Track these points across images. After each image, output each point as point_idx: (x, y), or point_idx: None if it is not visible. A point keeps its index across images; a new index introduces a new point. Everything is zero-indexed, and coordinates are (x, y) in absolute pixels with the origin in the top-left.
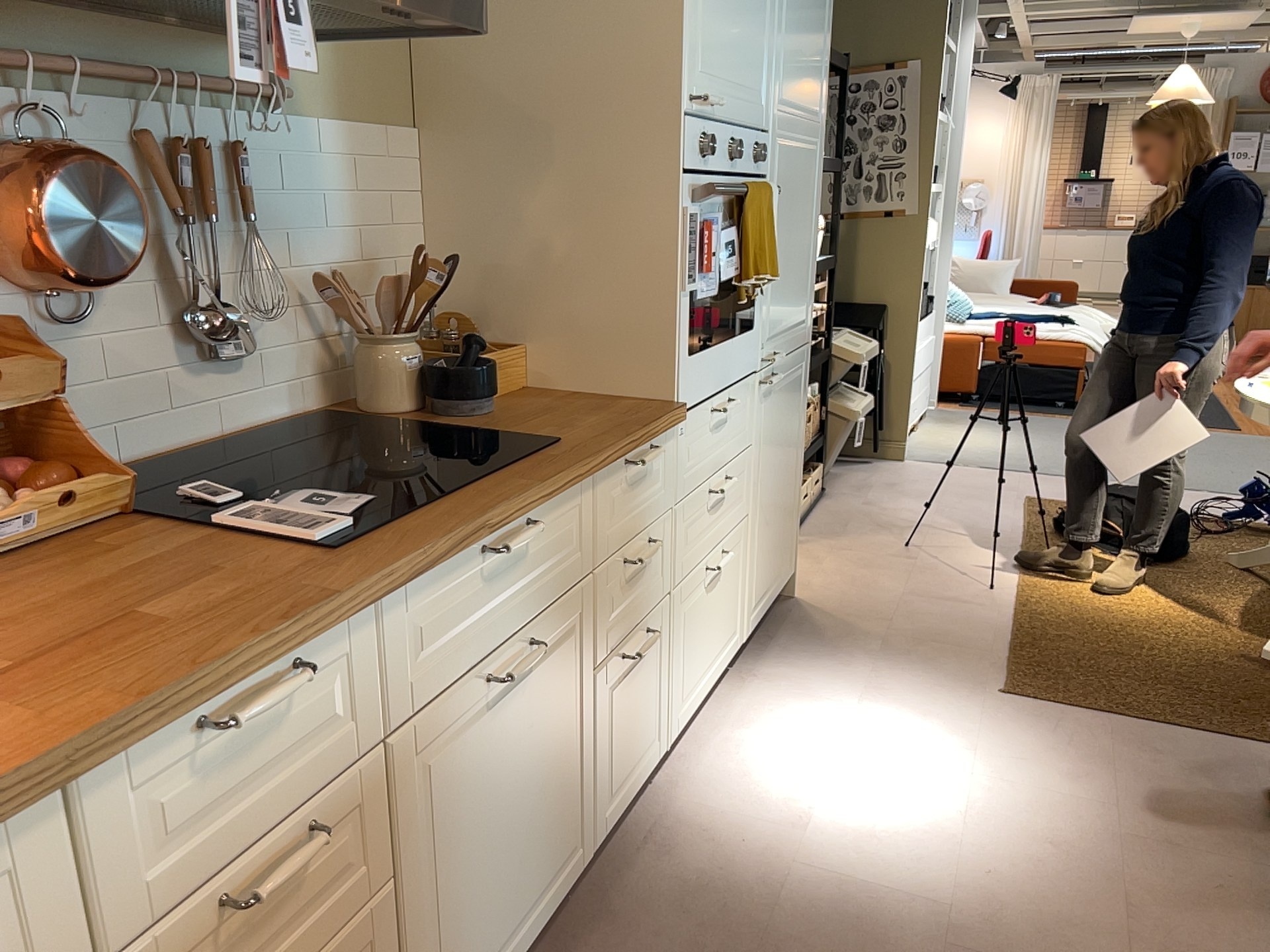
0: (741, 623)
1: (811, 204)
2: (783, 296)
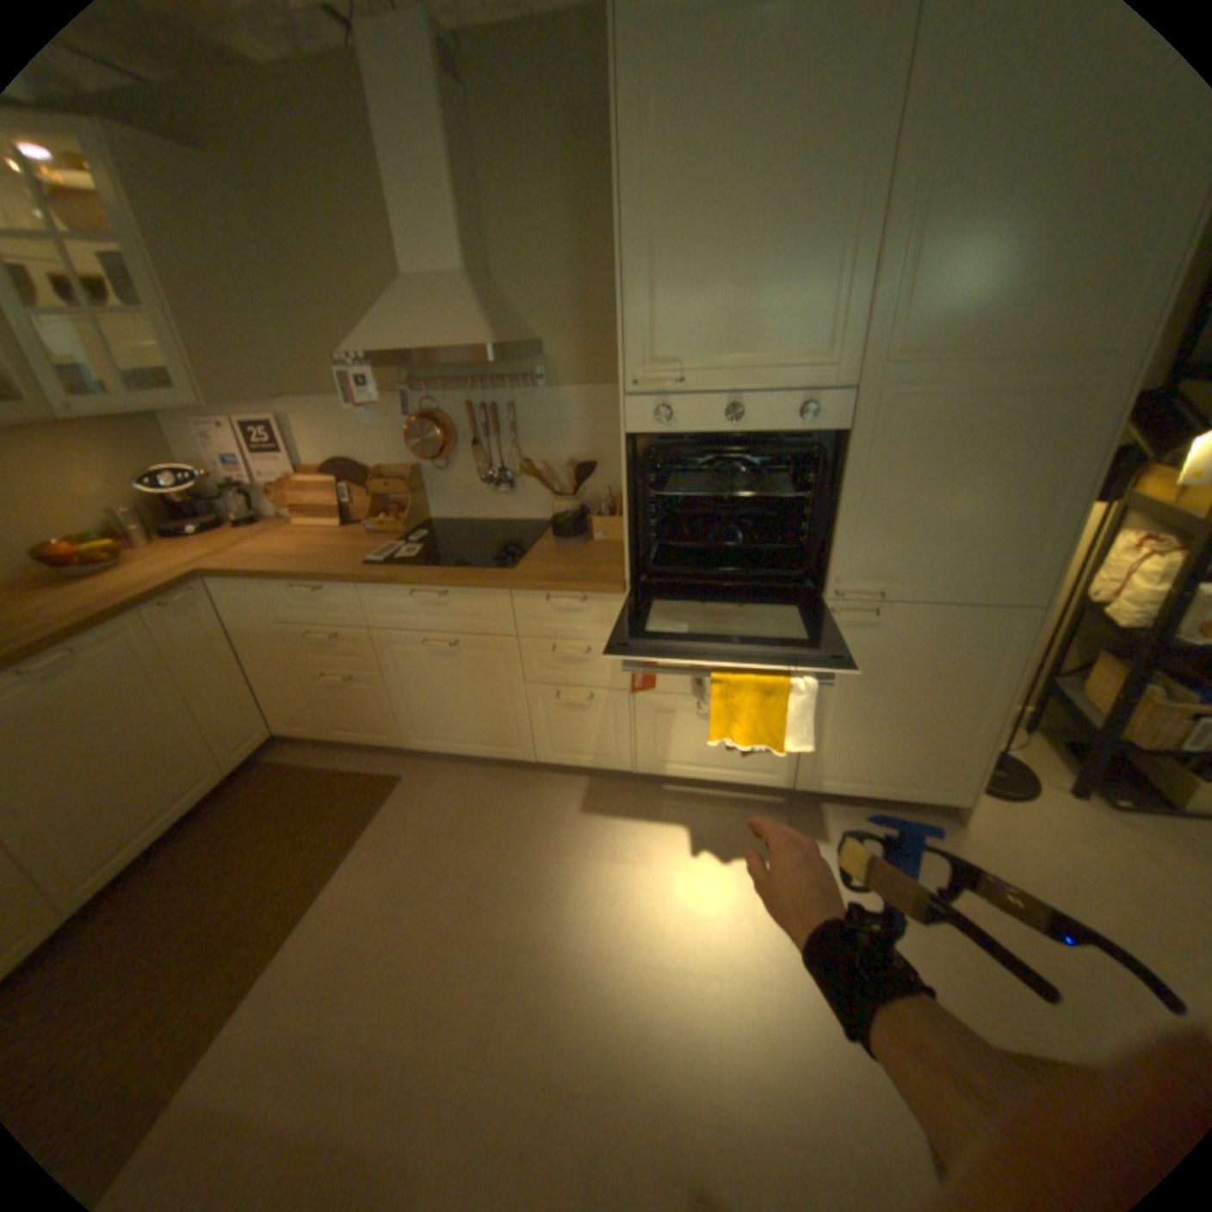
0: (785, 773)
1: (1053, 454)
2: (913, 546)
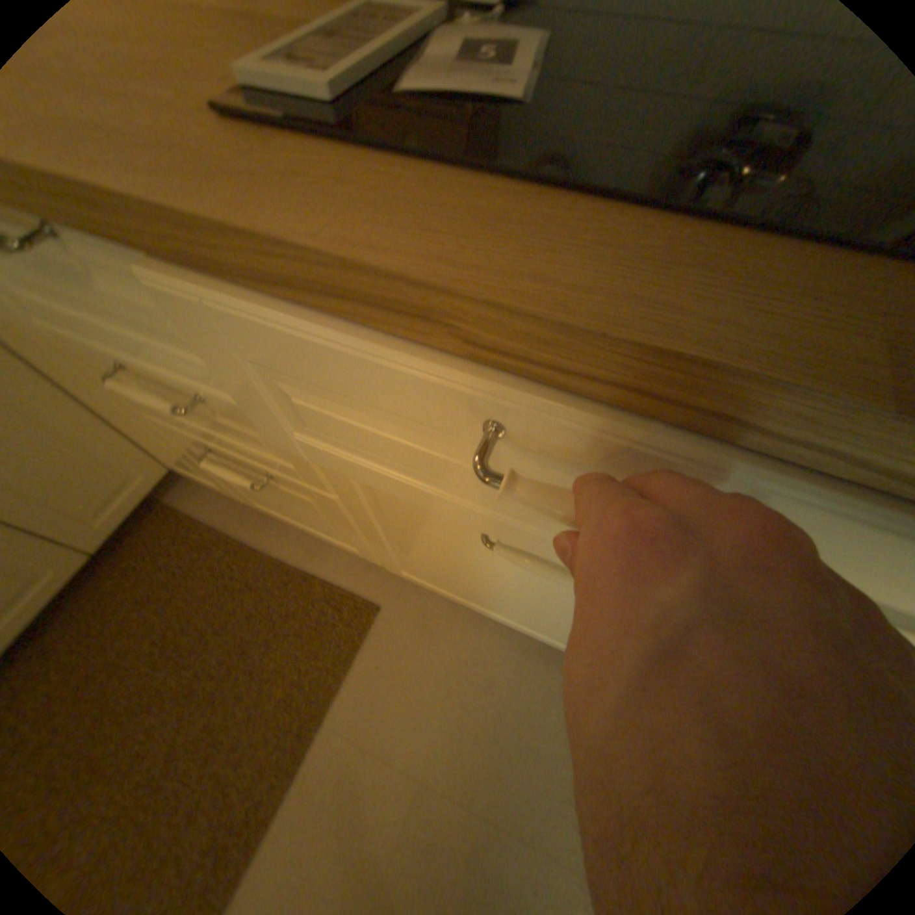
0: None
1: None
2: None
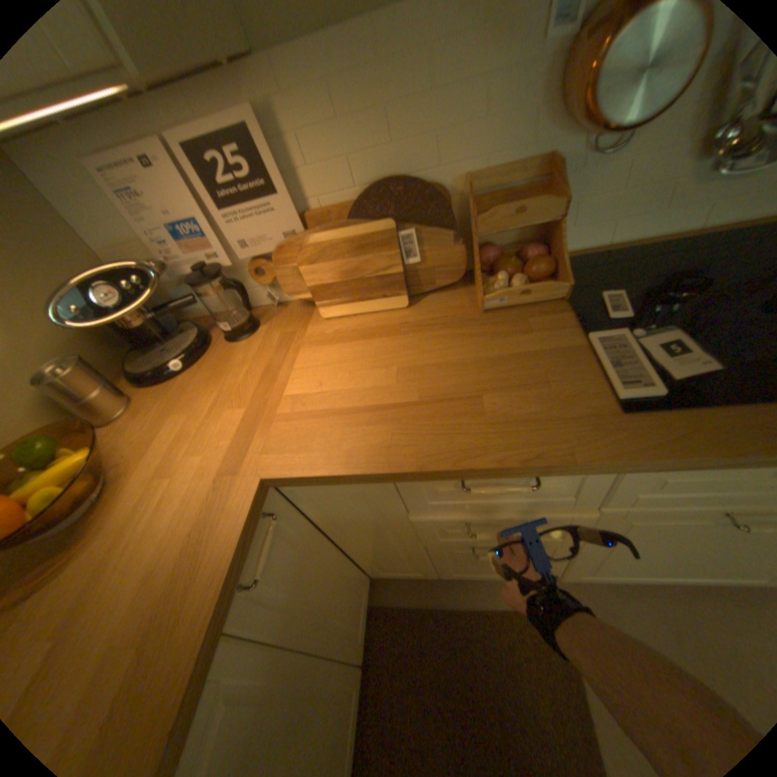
0: None
1: None
2: None
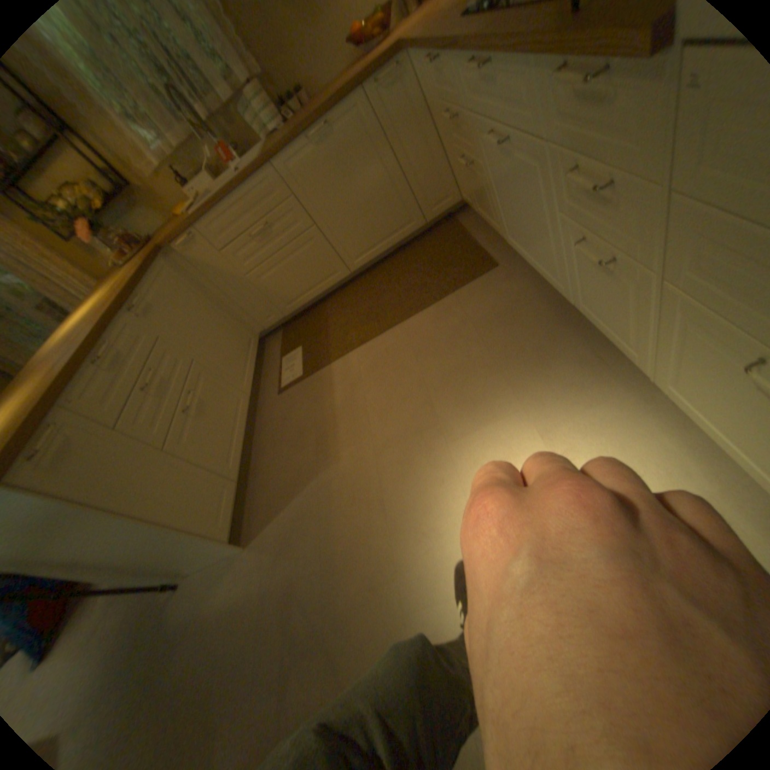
0: None
1: None
2: None
